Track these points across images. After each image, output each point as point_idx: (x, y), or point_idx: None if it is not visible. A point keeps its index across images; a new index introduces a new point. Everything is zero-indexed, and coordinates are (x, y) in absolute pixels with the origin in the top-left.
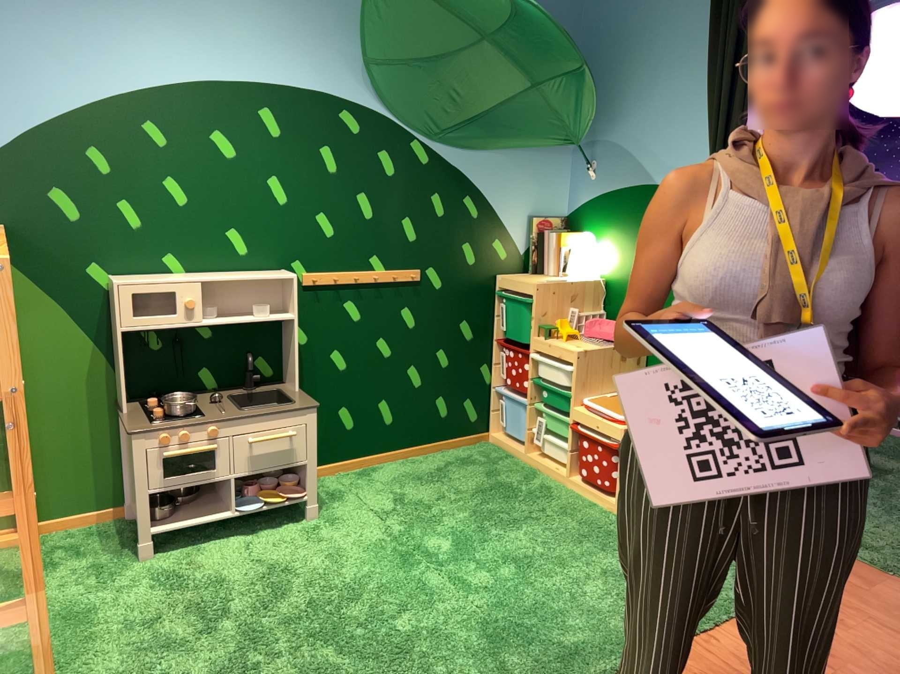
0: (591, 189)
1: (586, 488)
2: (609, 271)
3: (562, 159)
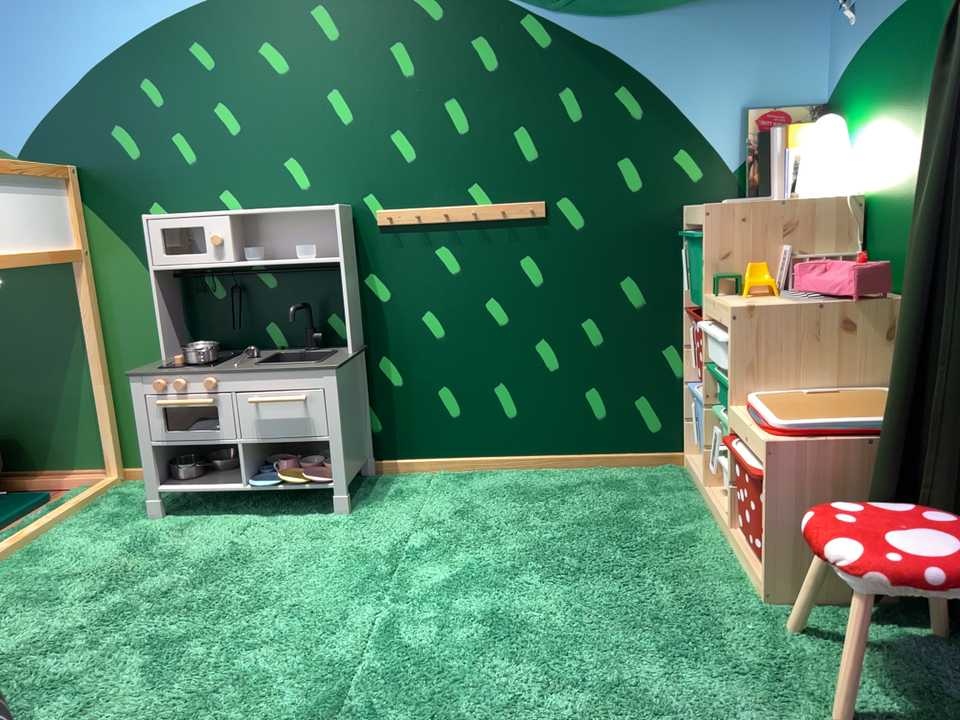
0: (853, 35)
1: (745, 556)
2: (874, 176)
3: (813, 0)
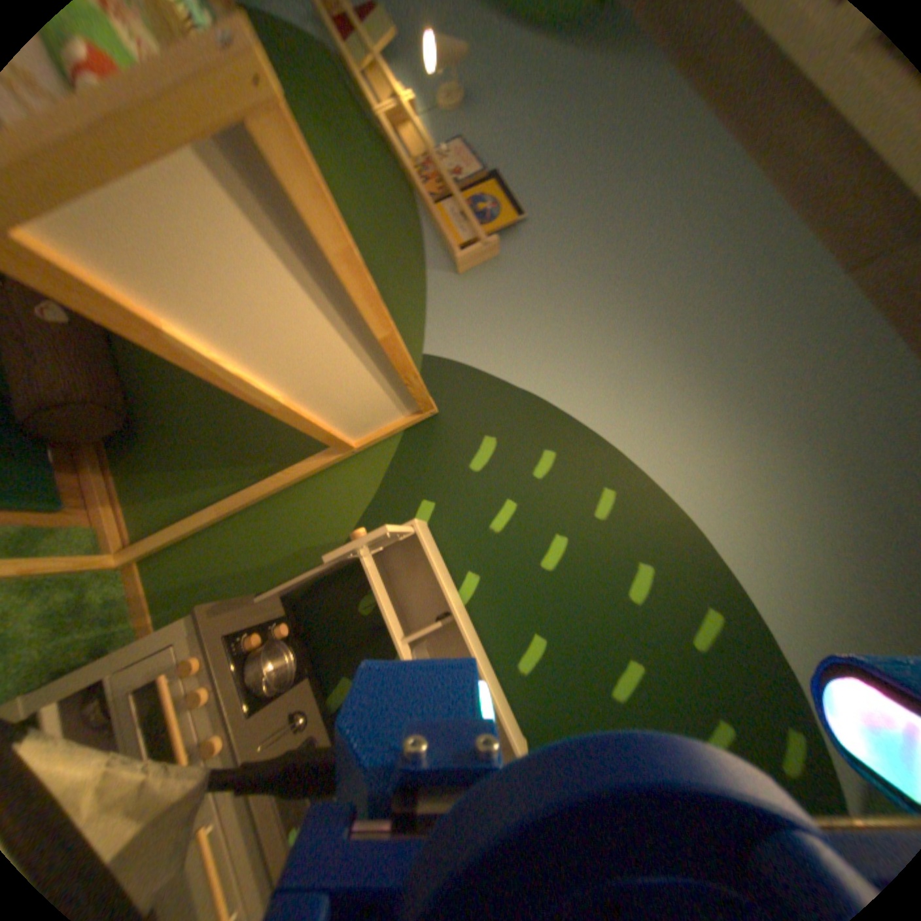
0: None
1: None
2: None
3: None
